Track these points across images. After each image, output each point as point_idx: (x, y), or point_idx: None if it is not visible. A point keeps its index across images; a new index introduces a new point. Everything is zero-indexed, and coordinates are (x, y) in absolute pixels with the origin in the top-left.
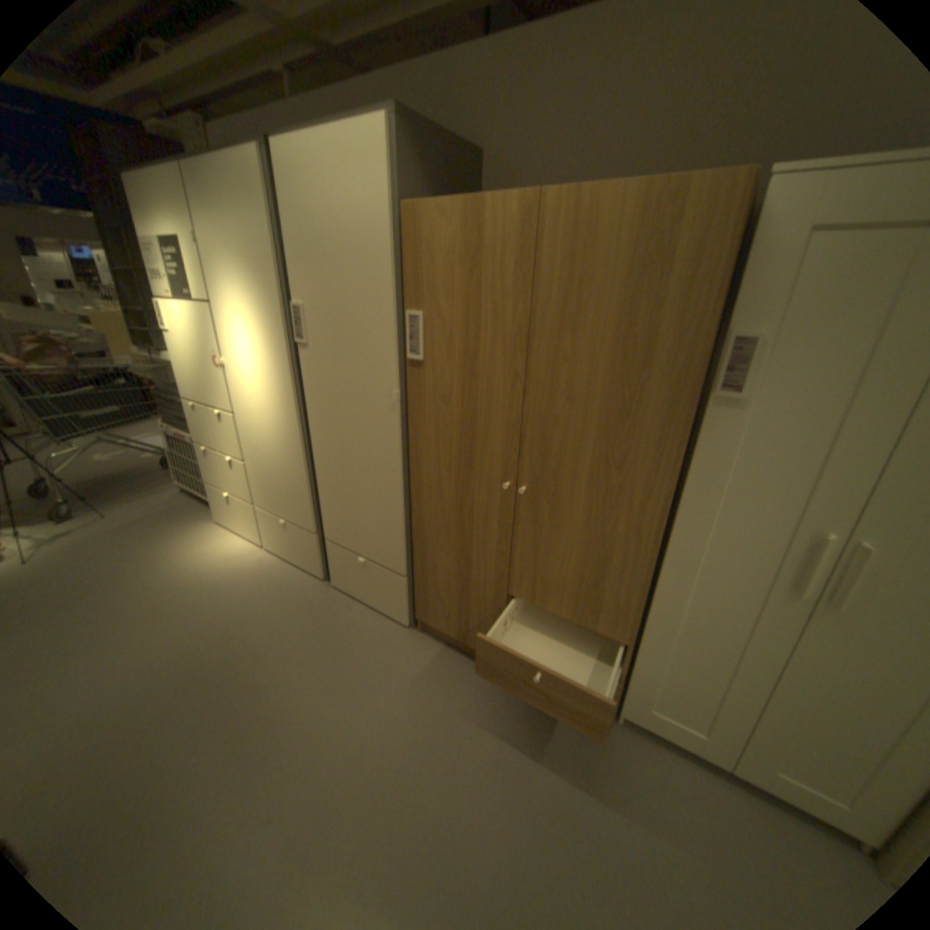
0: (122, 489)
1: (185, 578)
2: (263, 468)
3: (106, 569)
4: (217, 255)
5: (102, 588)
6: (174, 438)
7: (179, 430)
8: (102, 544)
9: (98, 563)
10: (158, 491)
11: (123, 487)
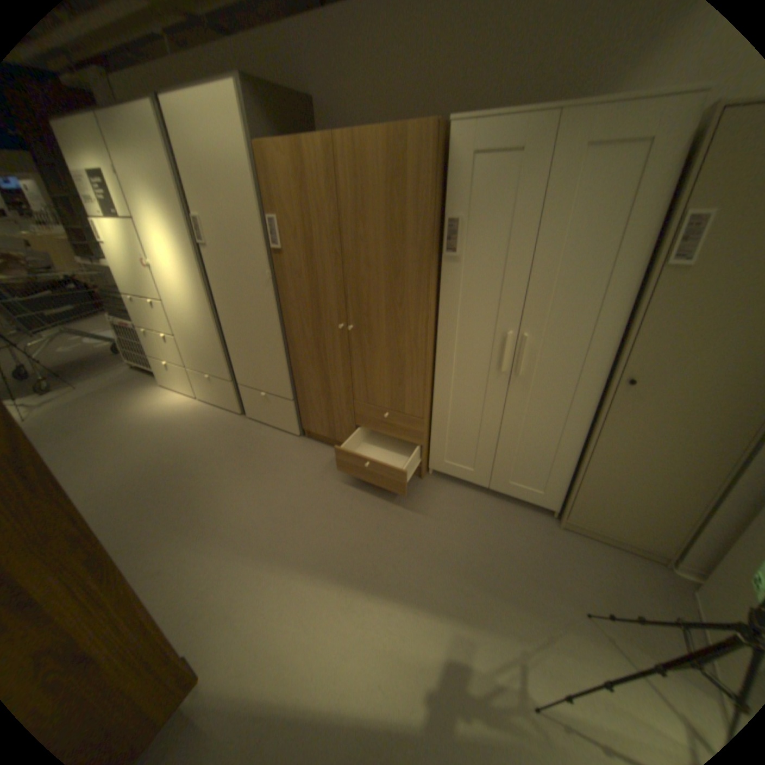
0: (85, 371)
1: (143, 421)
2: (188, 339)
3: (84, 421)
4: (134, 184)
5: (84, 431)
6: (120, 327)
7: (123, 321)
8: (78, 406)
9: (77, 418)
10: (113, 370)
11: (85, 369)
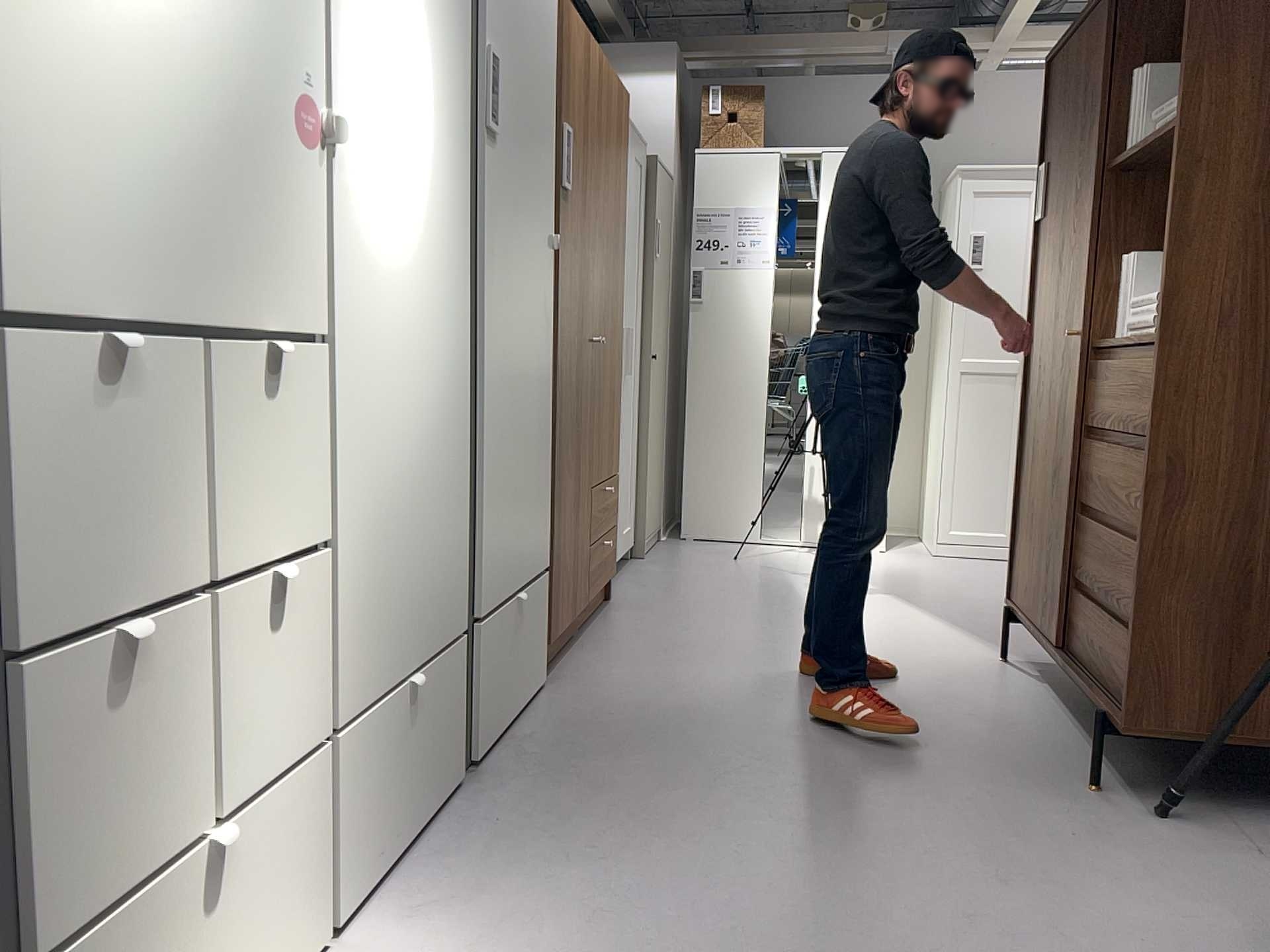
0: None
1: None
2: (371, 516)
3: None
4: None
5: None
6: None
7: None
8: None
9: None
10: None
11: None
